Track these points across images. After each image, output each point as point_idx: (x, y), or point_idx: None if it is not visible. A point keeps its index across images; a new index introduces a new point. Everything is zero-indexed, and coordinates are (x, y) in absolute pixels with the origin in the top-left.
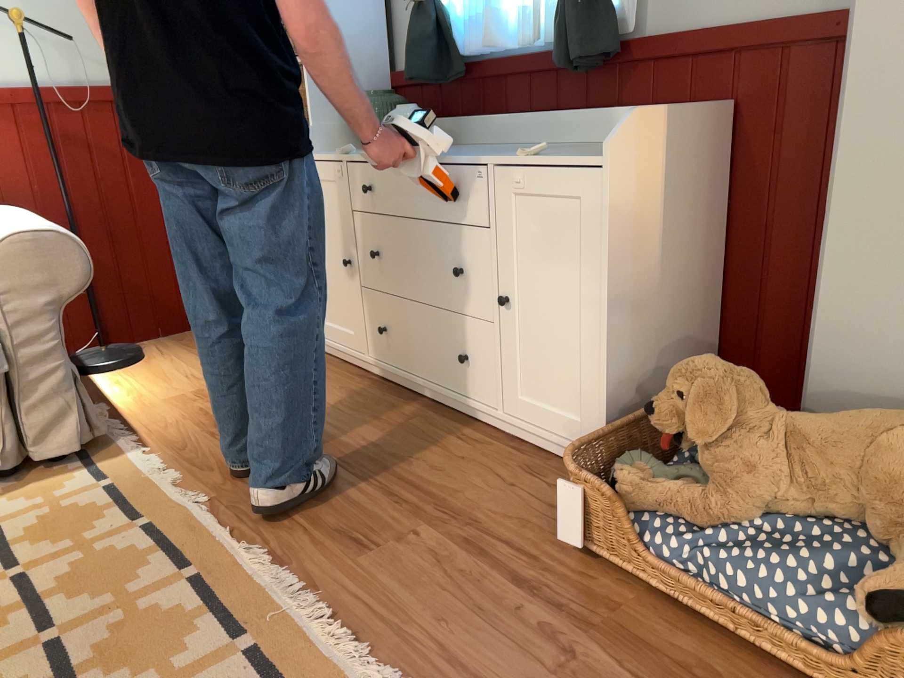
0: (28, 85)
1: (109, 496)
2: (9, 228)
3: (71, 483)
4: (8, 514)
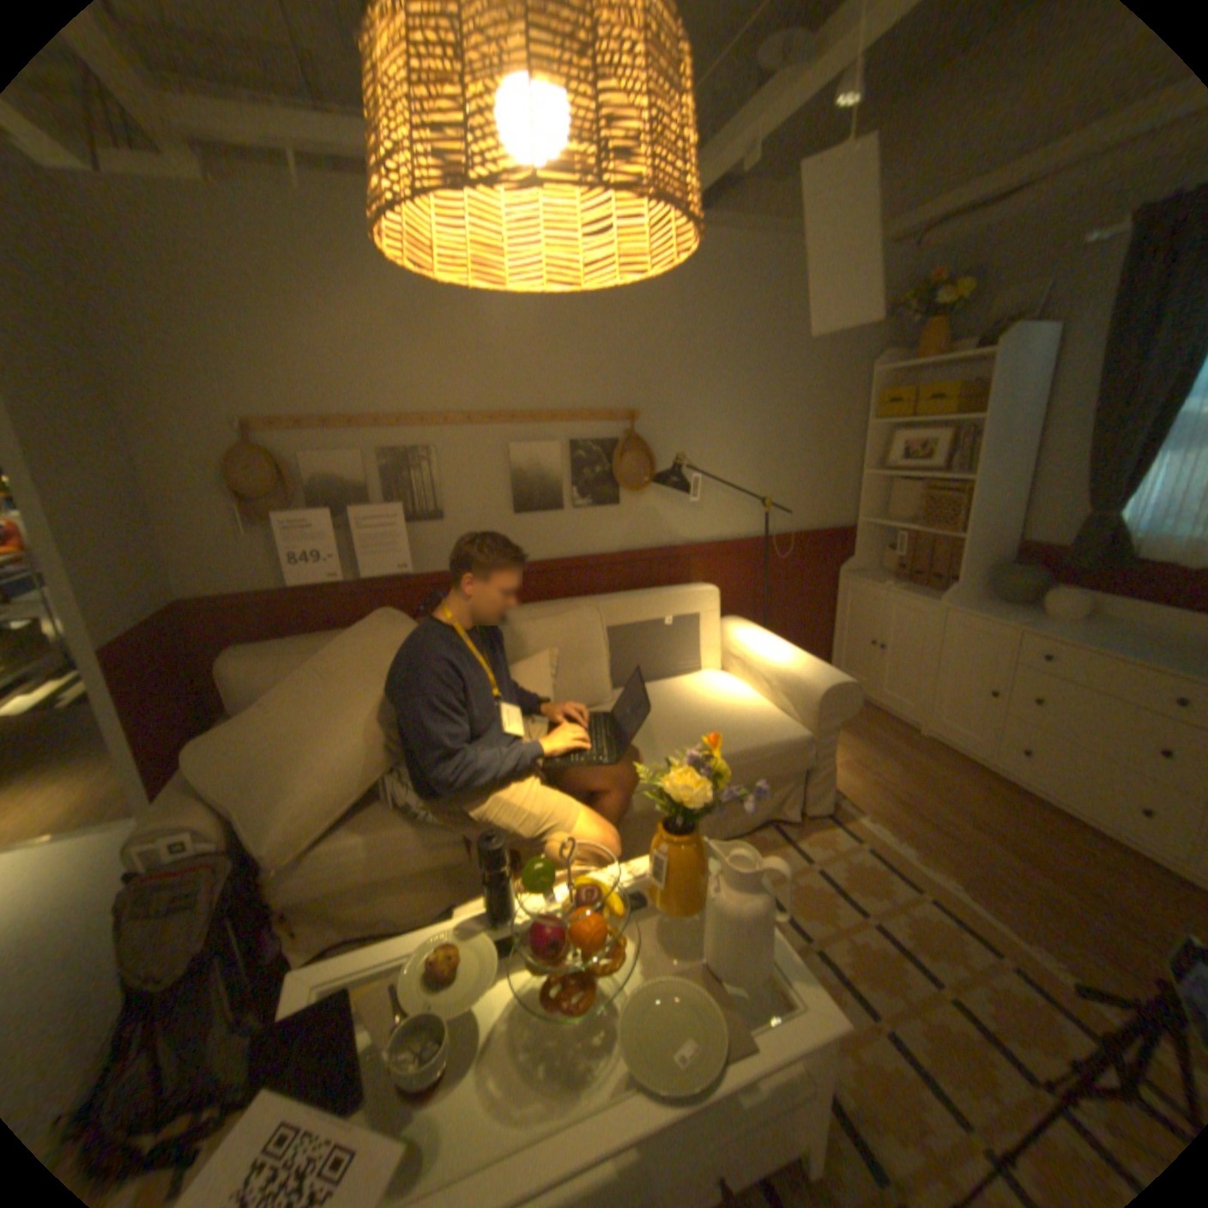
0: (747, 534)
1: (881, 864)
2: (808, 669)
3: (840, 842)
4: (820, 862)
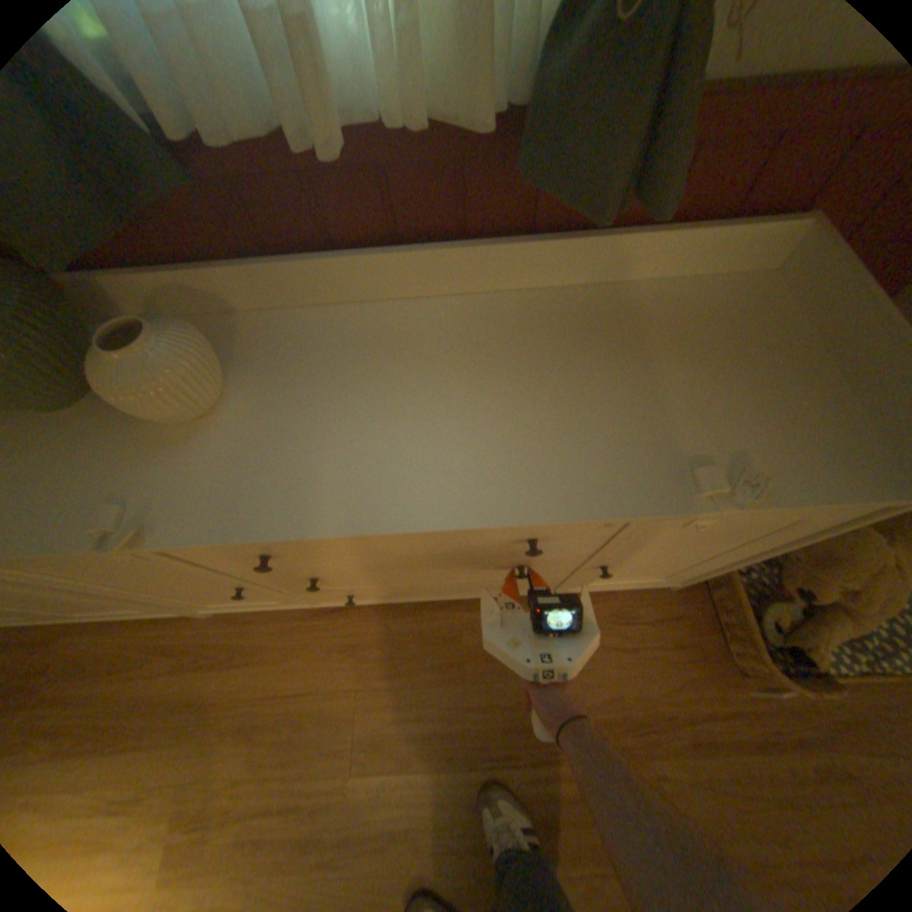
0: None
1: None
2: None
3: None
4: None
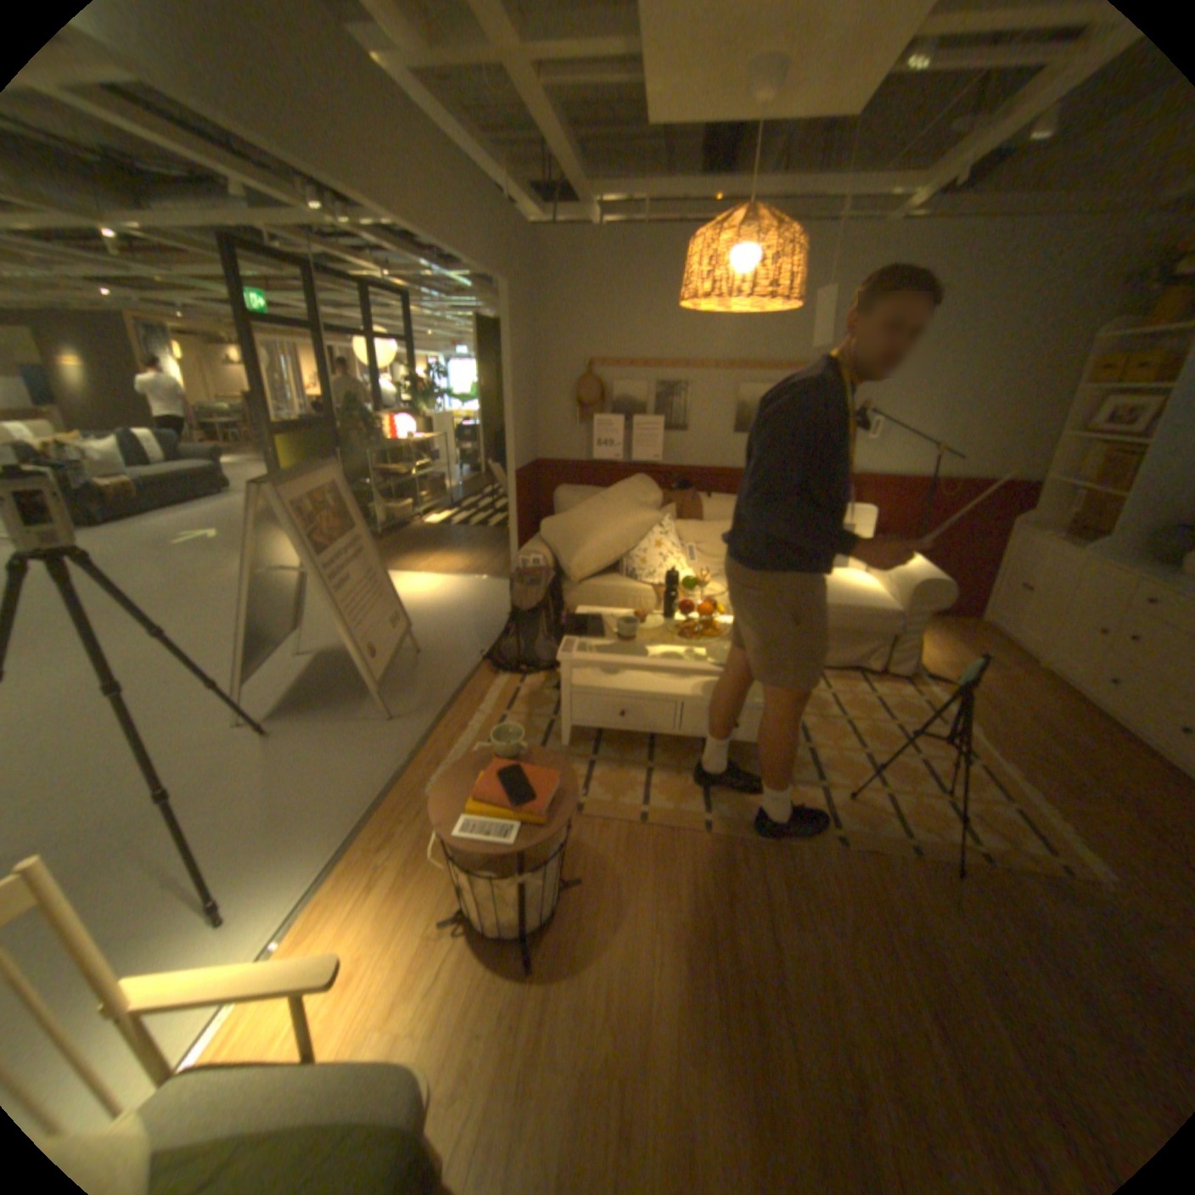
0: (922, 473)
1: (928, 707)
2: (919, 569)
3: (905, 691)
4: (881, 694)
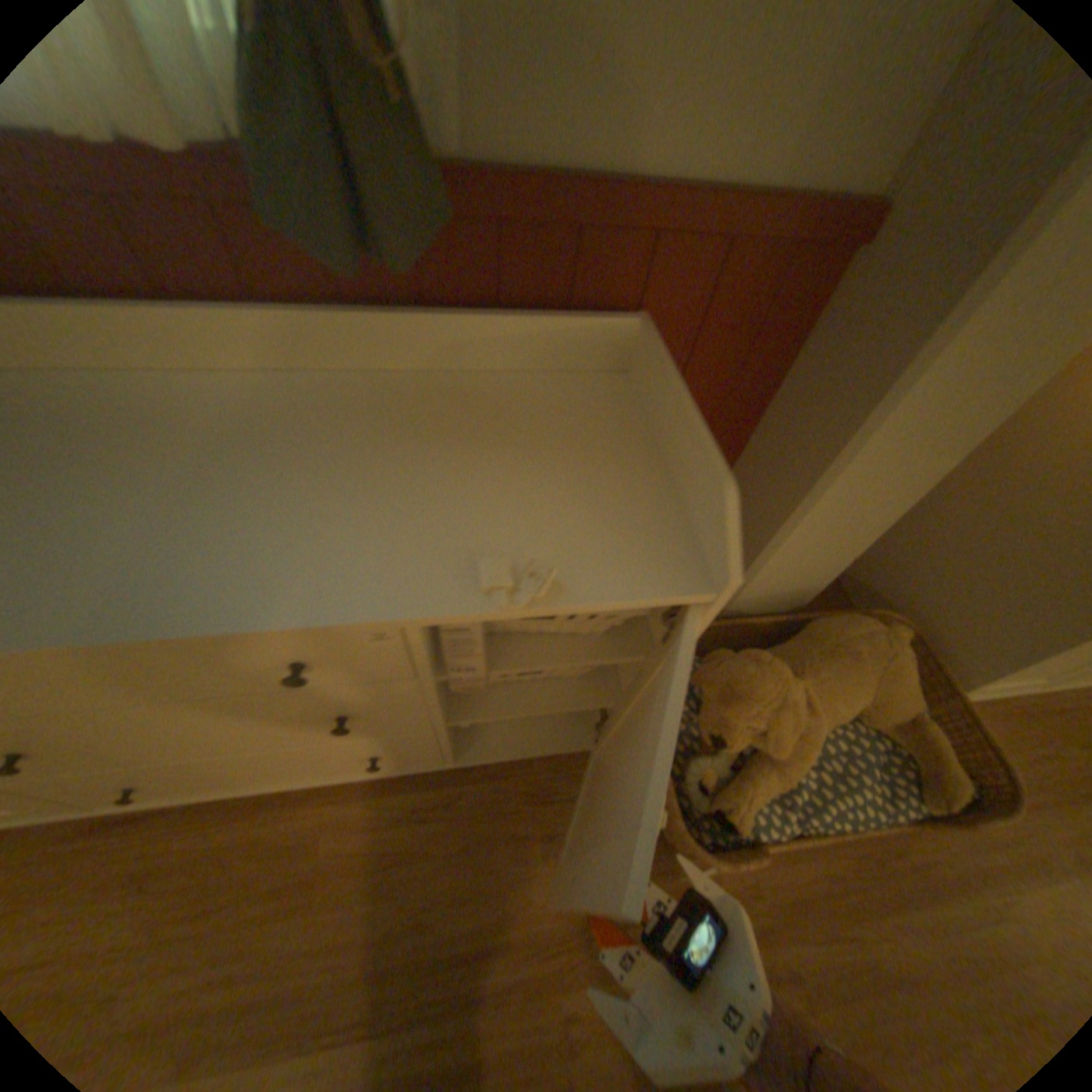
0: None
1: None
2: None
3: None
4: None
